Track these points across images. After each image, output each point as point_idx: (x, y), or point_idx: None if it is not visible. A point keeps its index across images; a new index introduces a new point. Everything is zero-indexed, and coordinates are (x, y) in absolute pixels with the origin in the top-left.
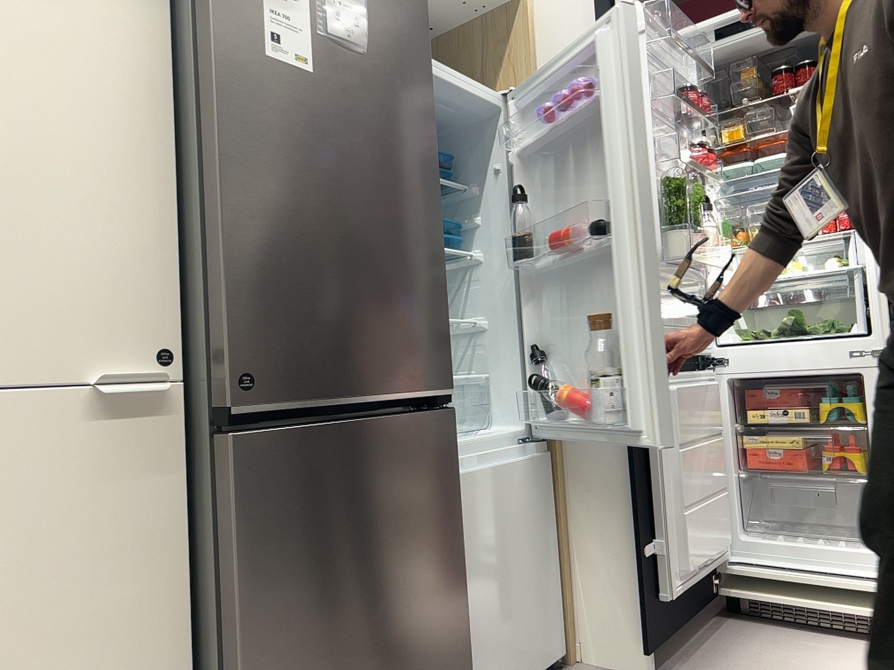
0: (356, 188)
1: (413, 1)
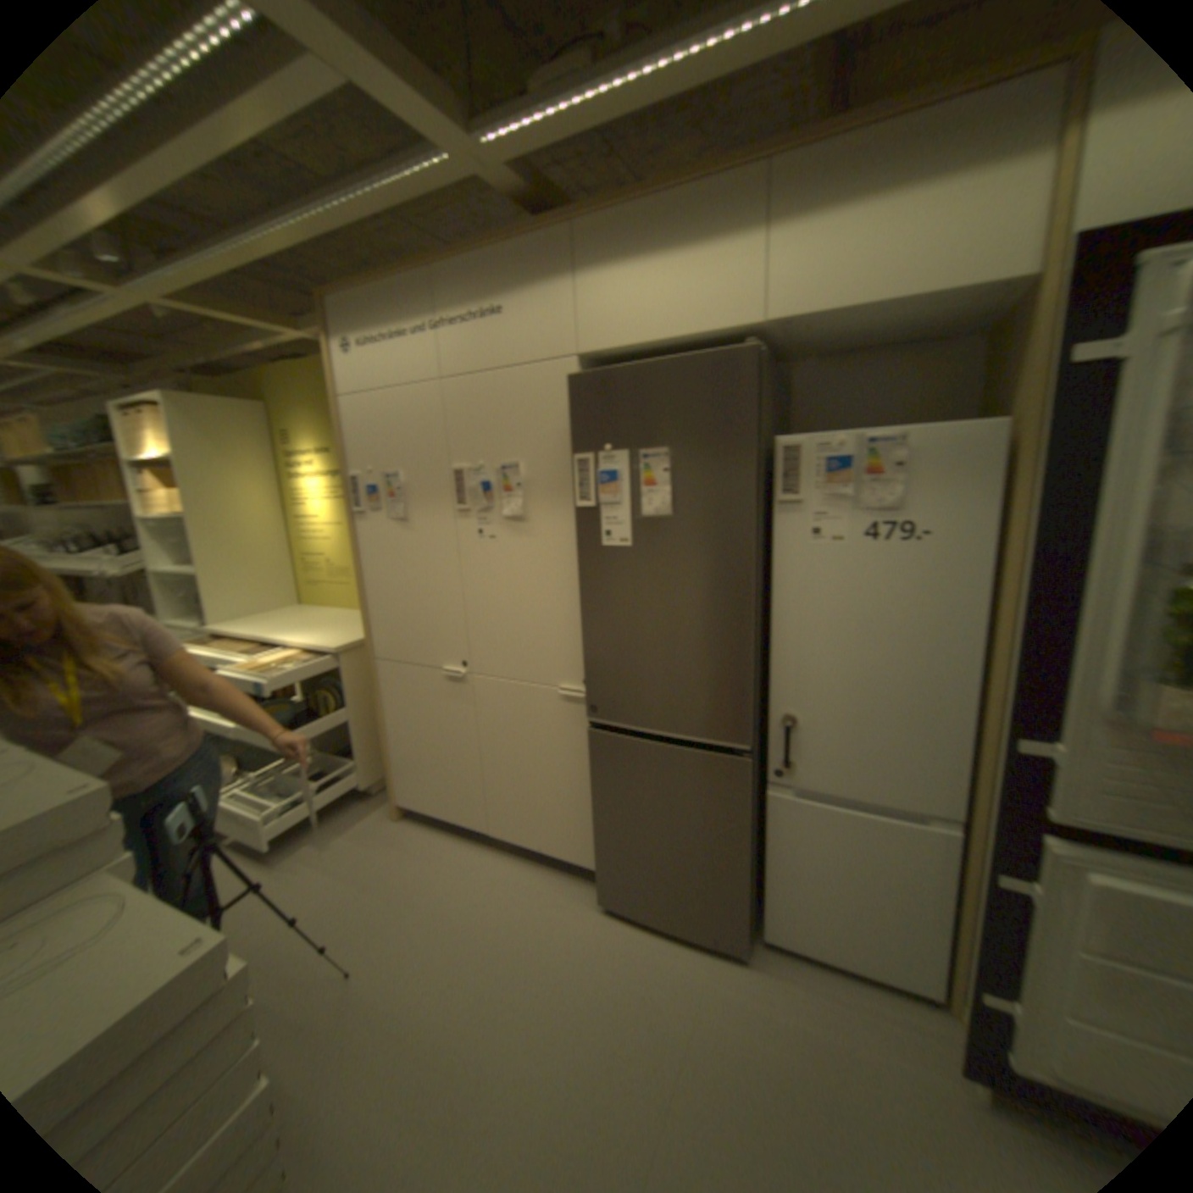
0: (664, 611)
1: (735, 448)
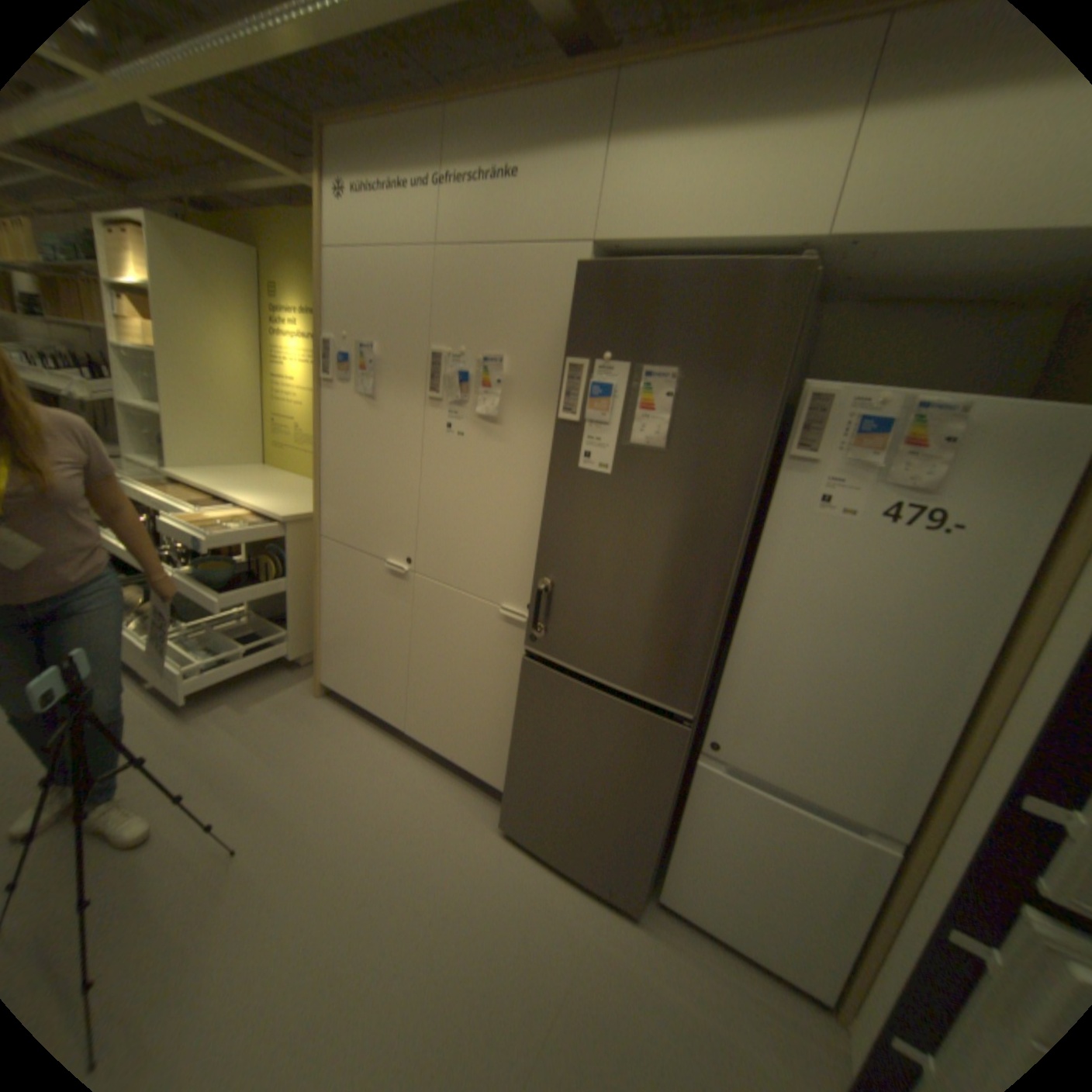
0: (630, 552)
1: (756, 382)
